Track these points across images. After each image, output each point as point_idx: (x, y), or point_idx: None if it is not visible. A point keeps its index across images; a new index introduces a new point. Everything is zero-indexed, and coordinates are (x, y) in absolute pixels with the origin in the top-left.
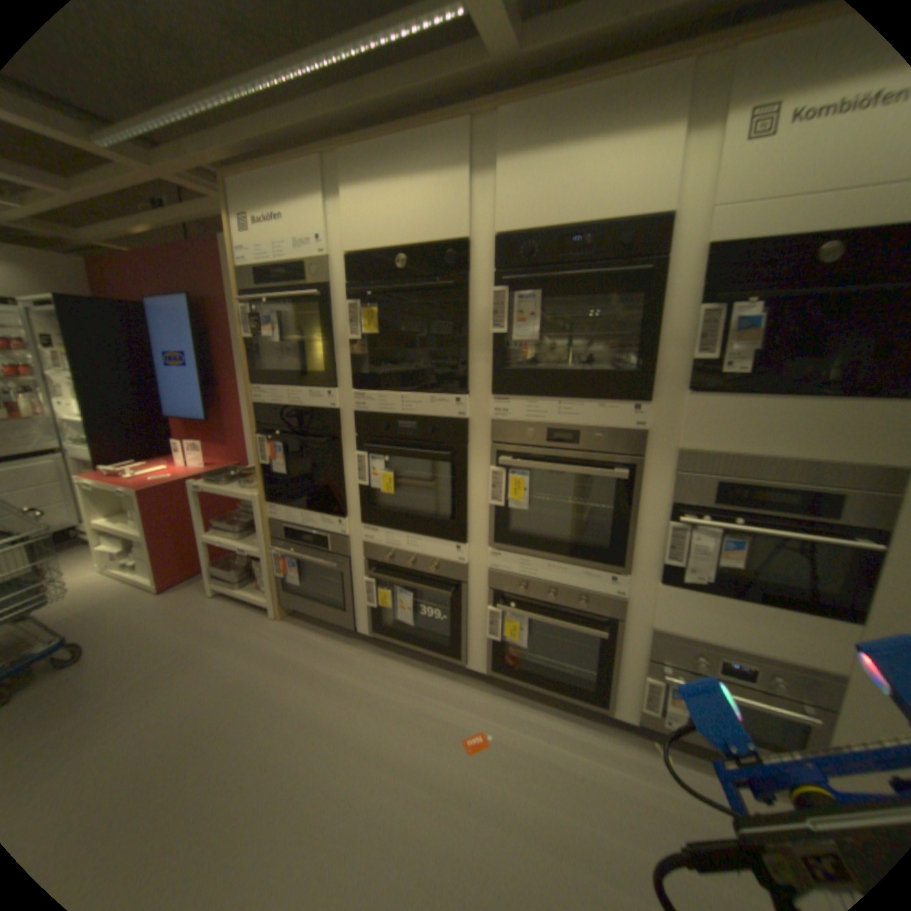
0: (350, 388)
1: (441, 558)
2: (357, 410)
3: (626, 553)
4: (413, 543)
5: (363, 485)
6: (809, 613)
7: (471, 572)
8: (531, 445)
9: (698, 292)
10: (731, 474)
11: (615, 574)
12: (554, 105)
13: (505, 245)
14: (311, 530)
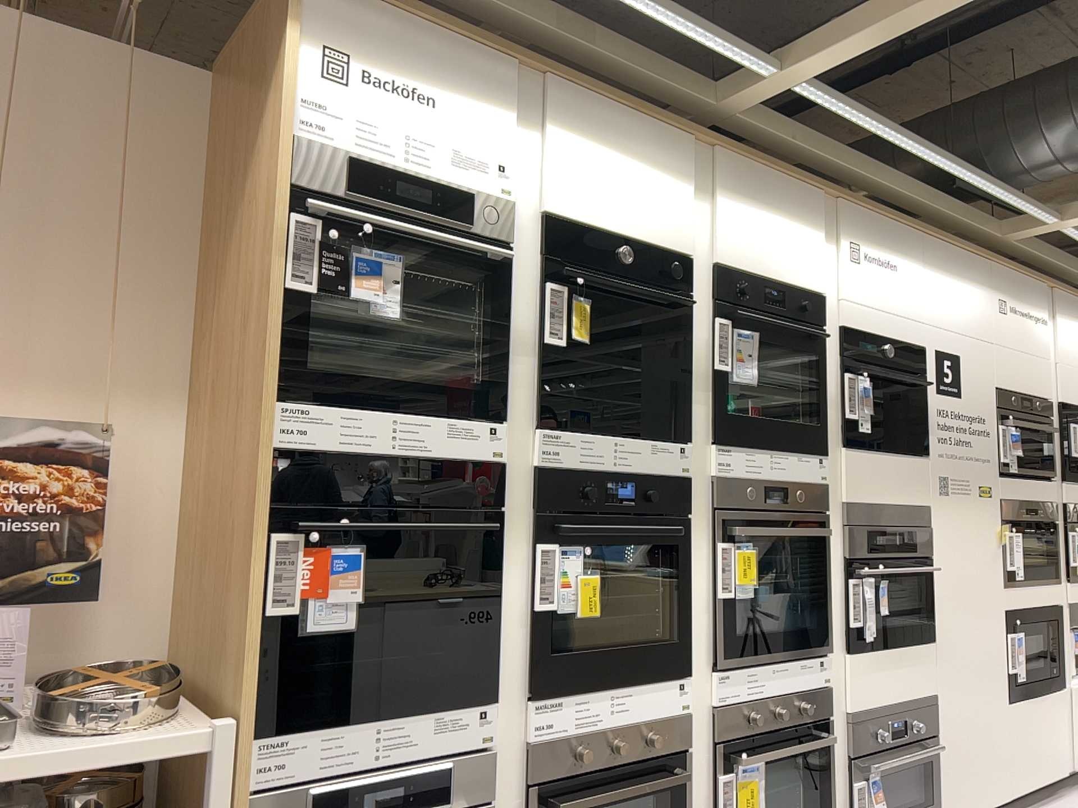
0: (528, 423)
1: (660, 715)
2: (544, 463)
3: (826, 625)
4: (620, 704)
5: (548, 609)
6: (915, 642)
7: (691, 725)
8: (742, 509)
9: (838, 362)
10: (870, 522)
11: (819, 656)
12: (756, 173)
13: (724, 276)
14: (402, 763)
